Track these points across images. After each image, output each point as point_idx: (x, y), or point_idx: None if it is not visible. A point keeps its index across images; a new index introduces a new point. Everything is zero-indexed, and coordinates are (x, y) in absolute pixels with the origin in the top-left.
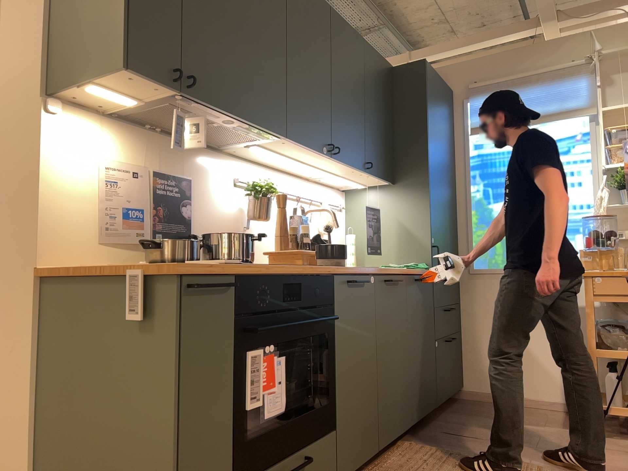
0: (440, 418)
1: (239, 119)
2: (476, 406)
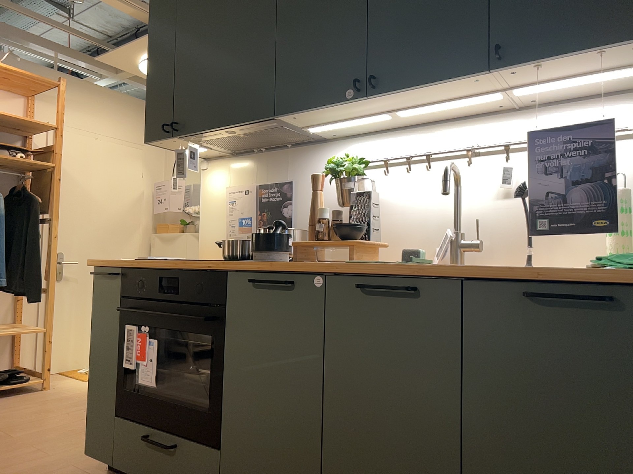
0: None
1: (225, 128)
2: None
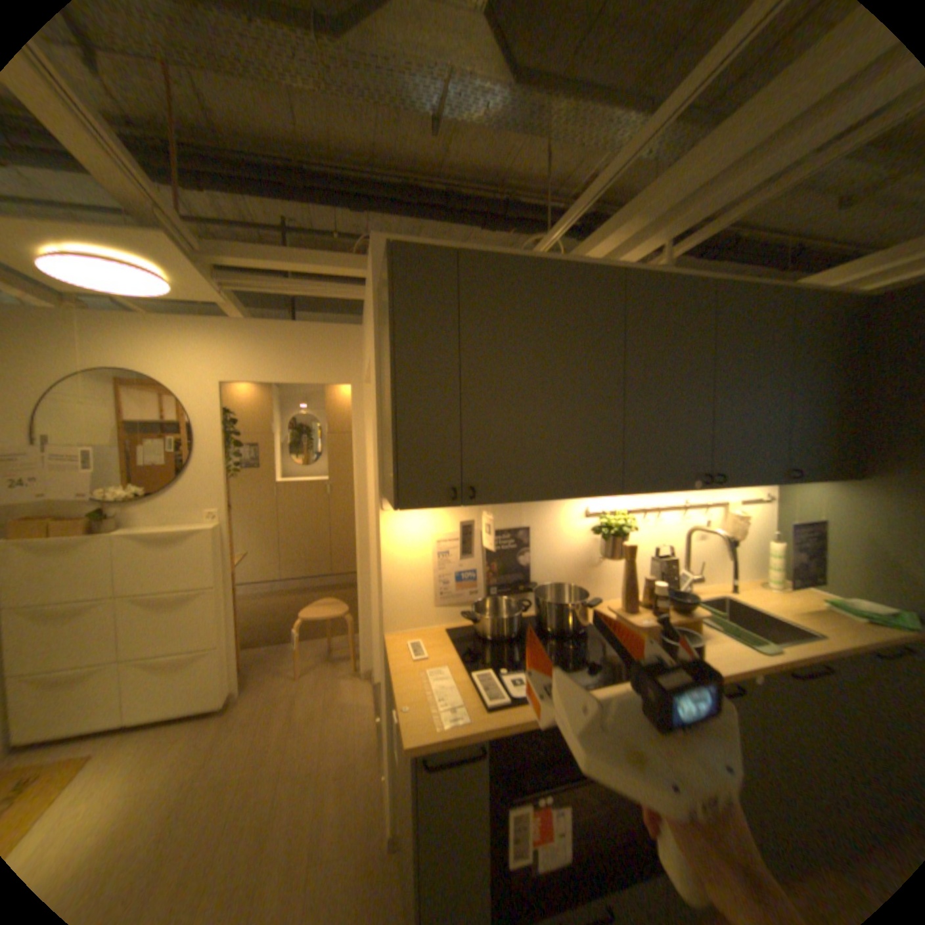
0: None
1: (547, 499)
2: None
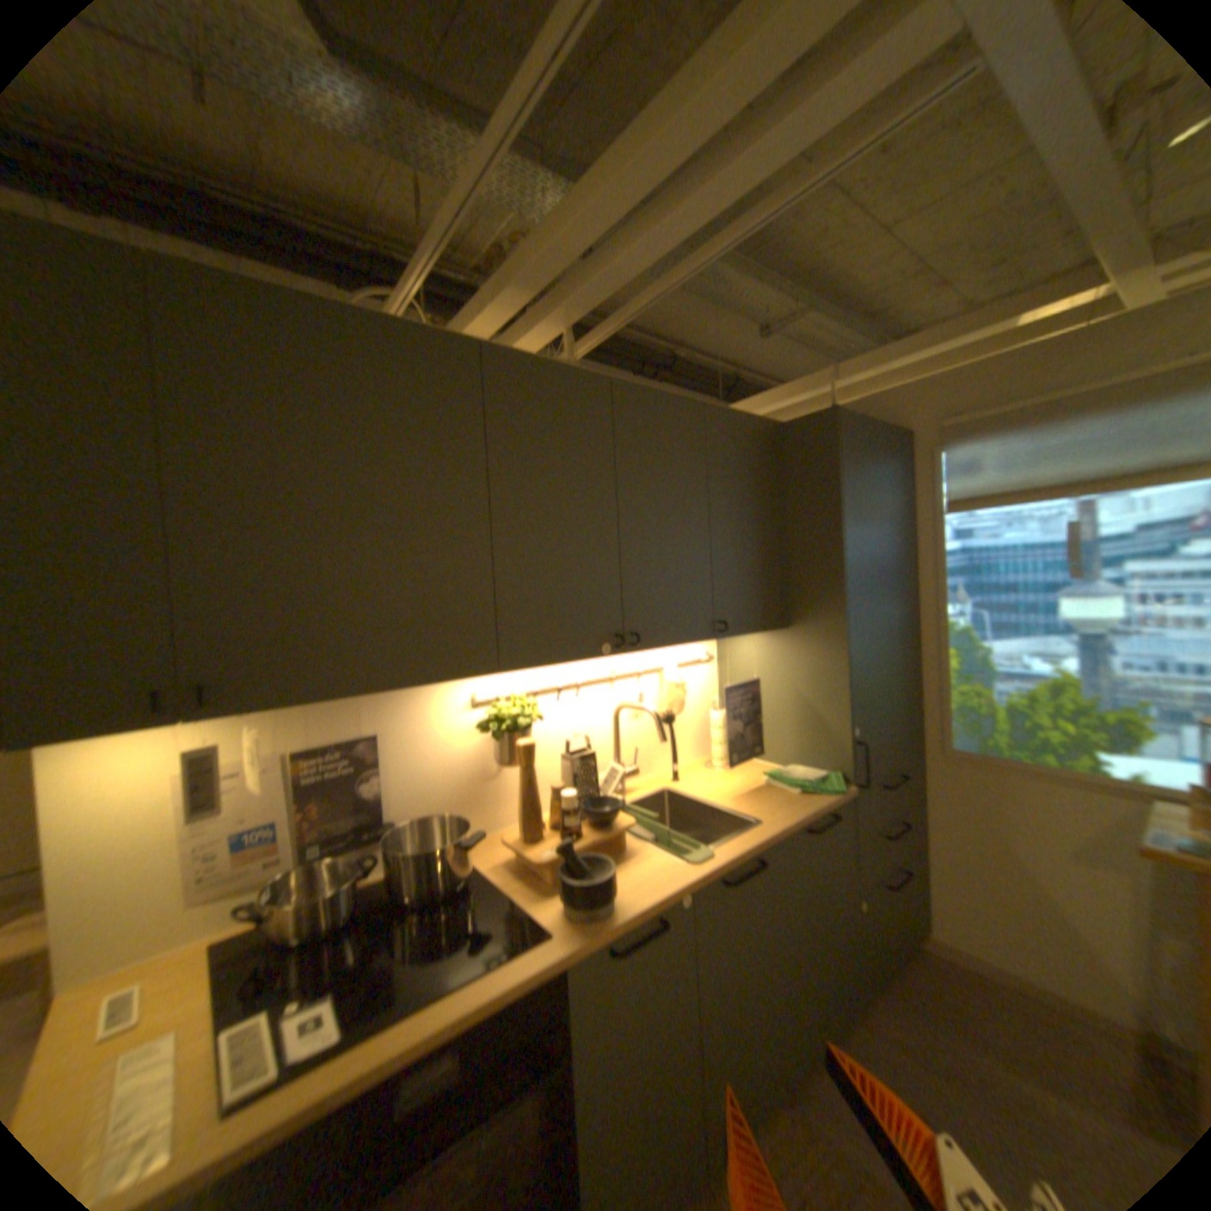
0: (873, 1021)
1: (371, 691)
2: (950, 989)
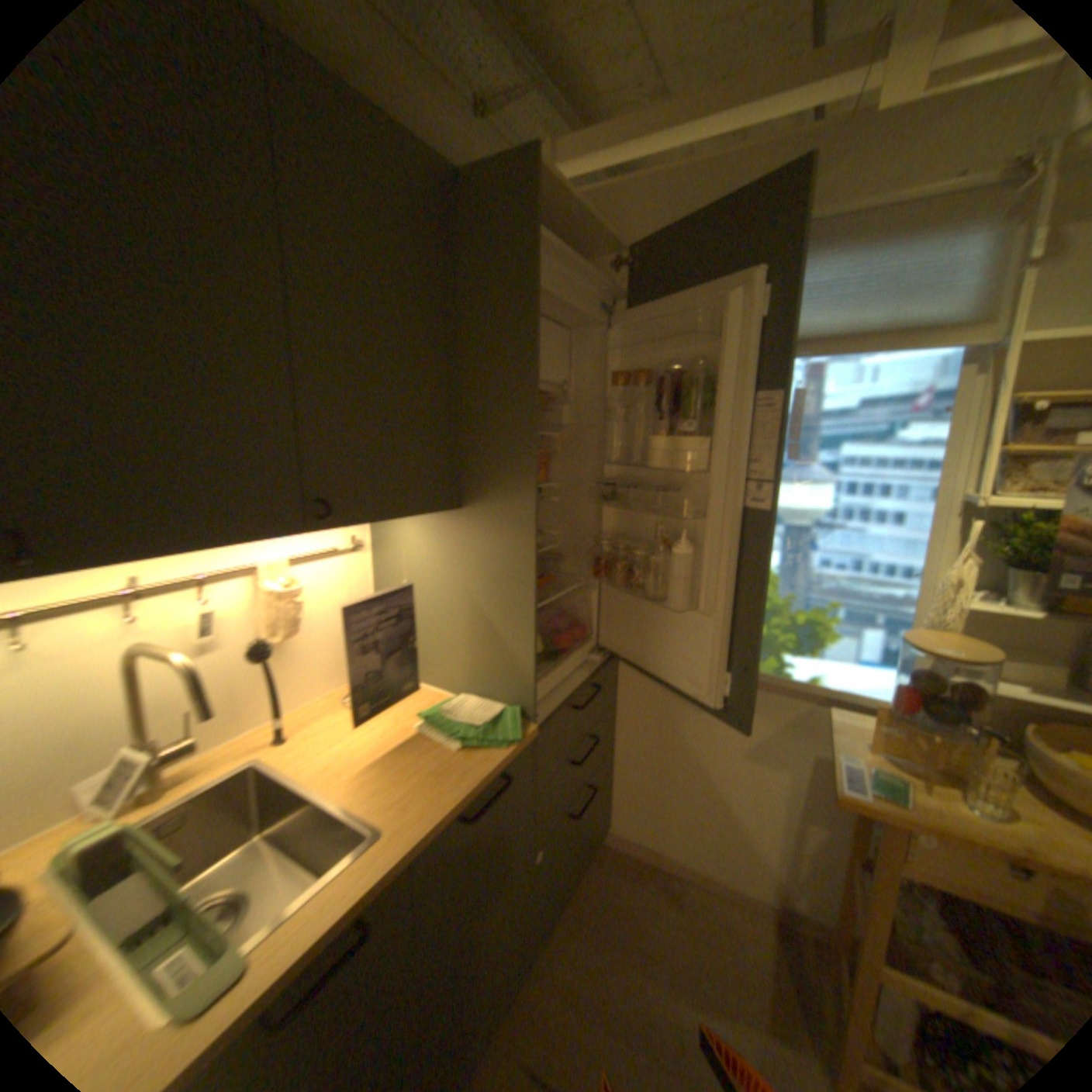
0: (543, 966)
1: None
2: (623, 892)
